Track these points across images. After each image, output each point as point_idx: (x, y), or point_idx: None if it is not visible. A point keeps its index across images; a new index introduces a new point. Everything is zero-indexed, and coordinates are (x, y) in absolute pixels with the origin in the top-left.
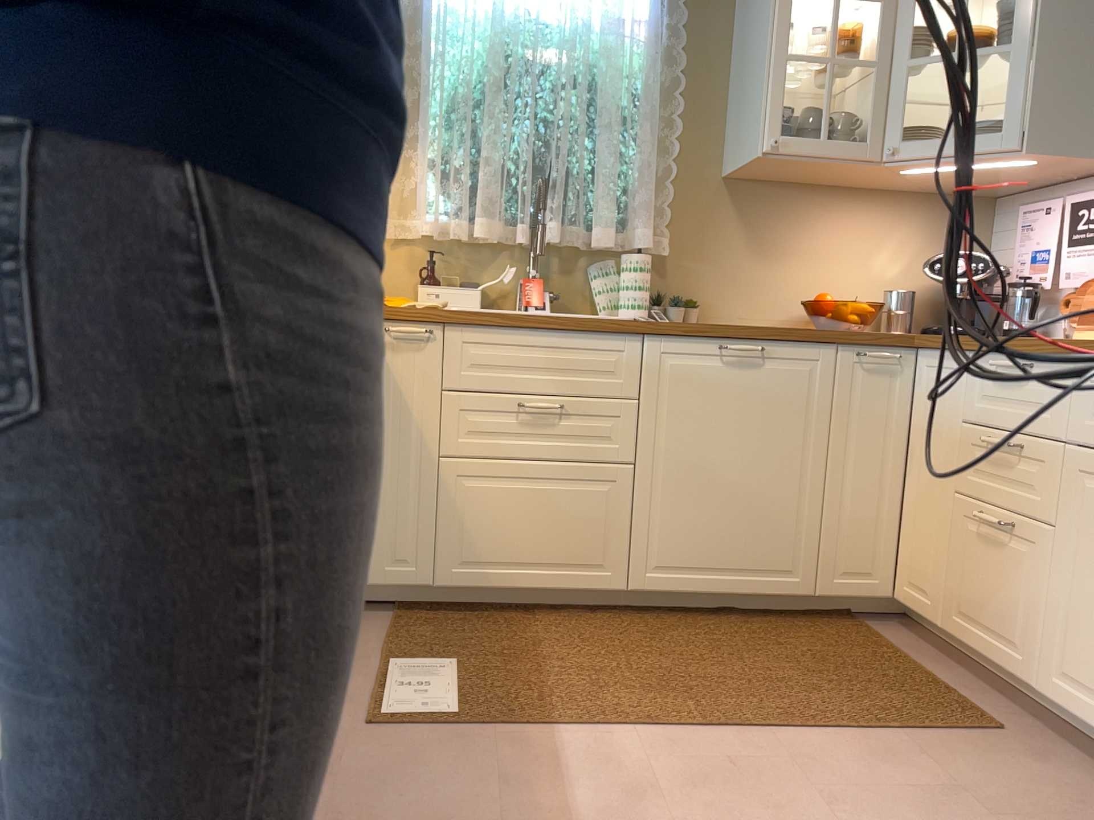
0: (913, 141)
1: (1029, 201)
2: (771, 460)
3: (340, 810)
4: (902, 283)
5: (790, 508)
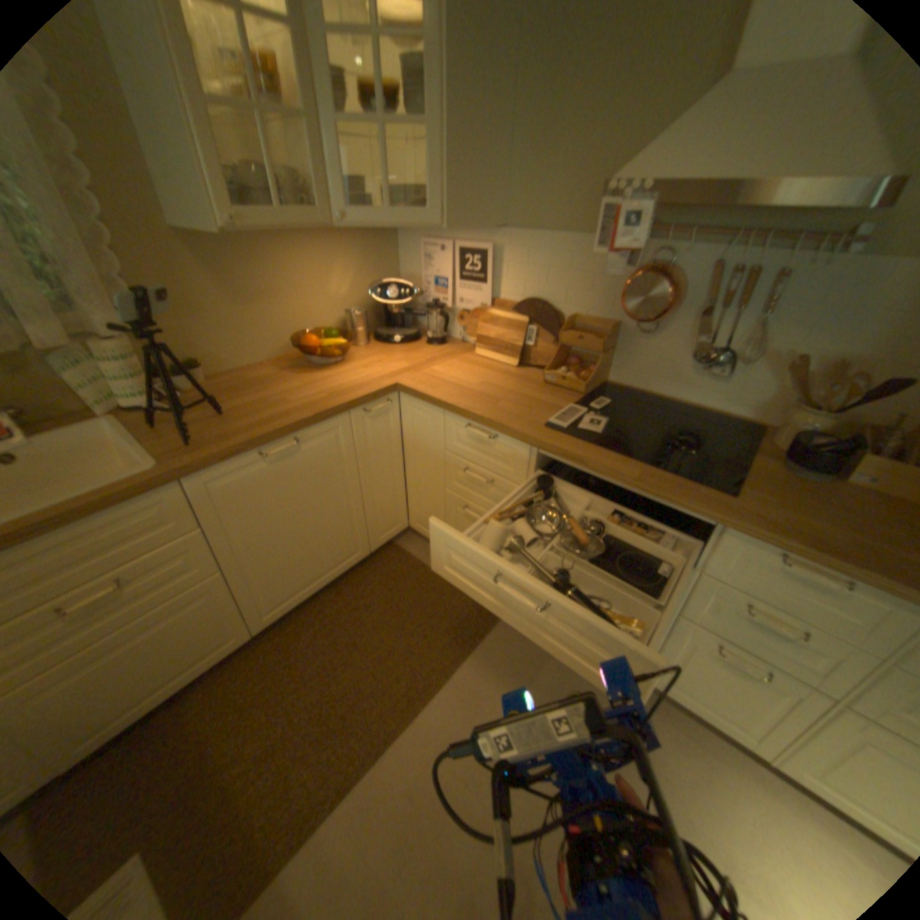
0: (346, 194)
1: (422, 230)
2: (325, 505)
3: None
4: (351, 299)
5: (345, 523)
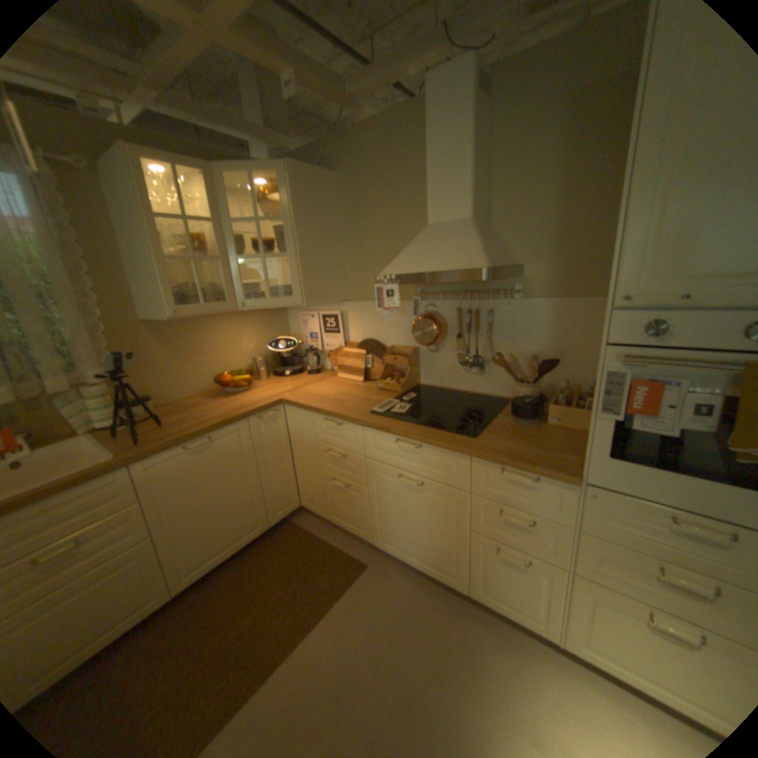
0: (247, 294)
1: (300, 307)
2: (230, 488)
3: None
4: (256, 352)
5: (247, 502)
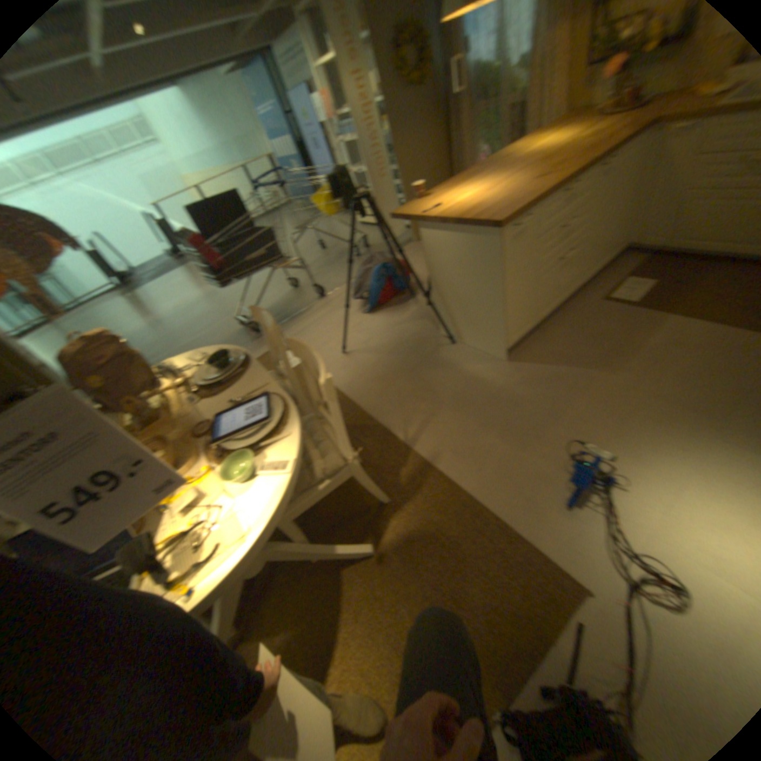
0: None
1: None
2: None
3: (578, 322)
4: None
5: None
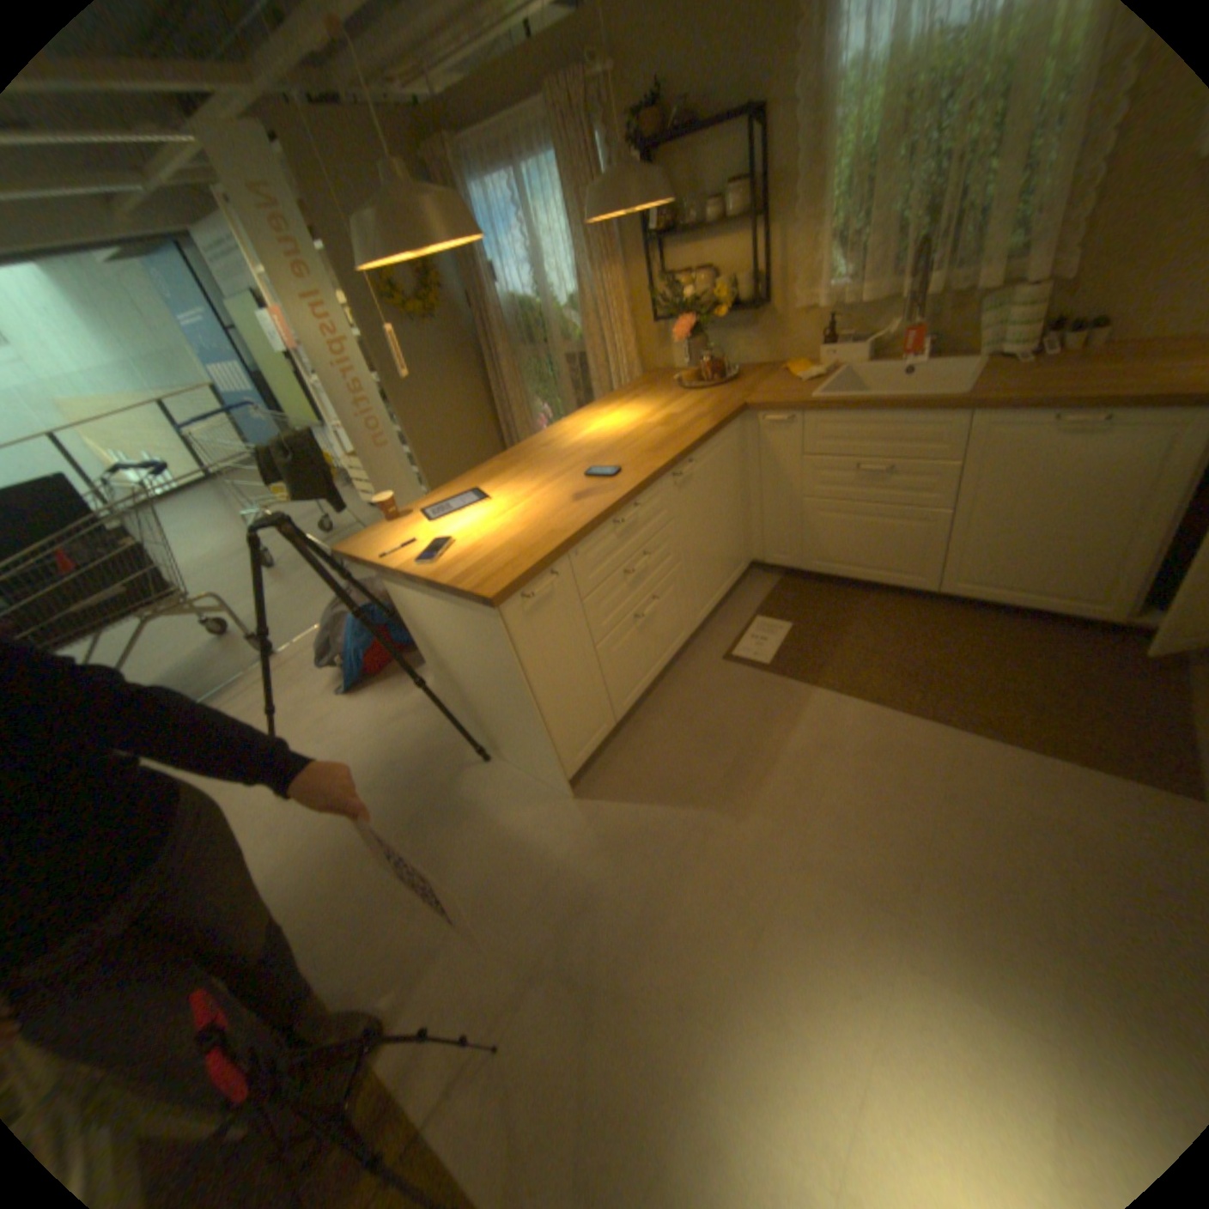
0: None
1: None
2: (1097, 516)
3: (689, 704)
4: None
5: (1111, 557)
